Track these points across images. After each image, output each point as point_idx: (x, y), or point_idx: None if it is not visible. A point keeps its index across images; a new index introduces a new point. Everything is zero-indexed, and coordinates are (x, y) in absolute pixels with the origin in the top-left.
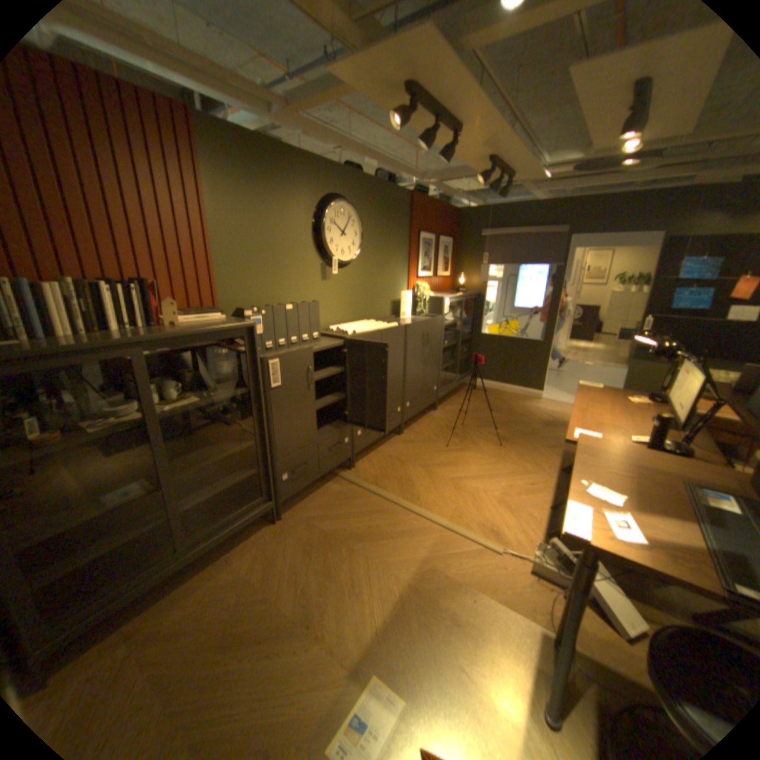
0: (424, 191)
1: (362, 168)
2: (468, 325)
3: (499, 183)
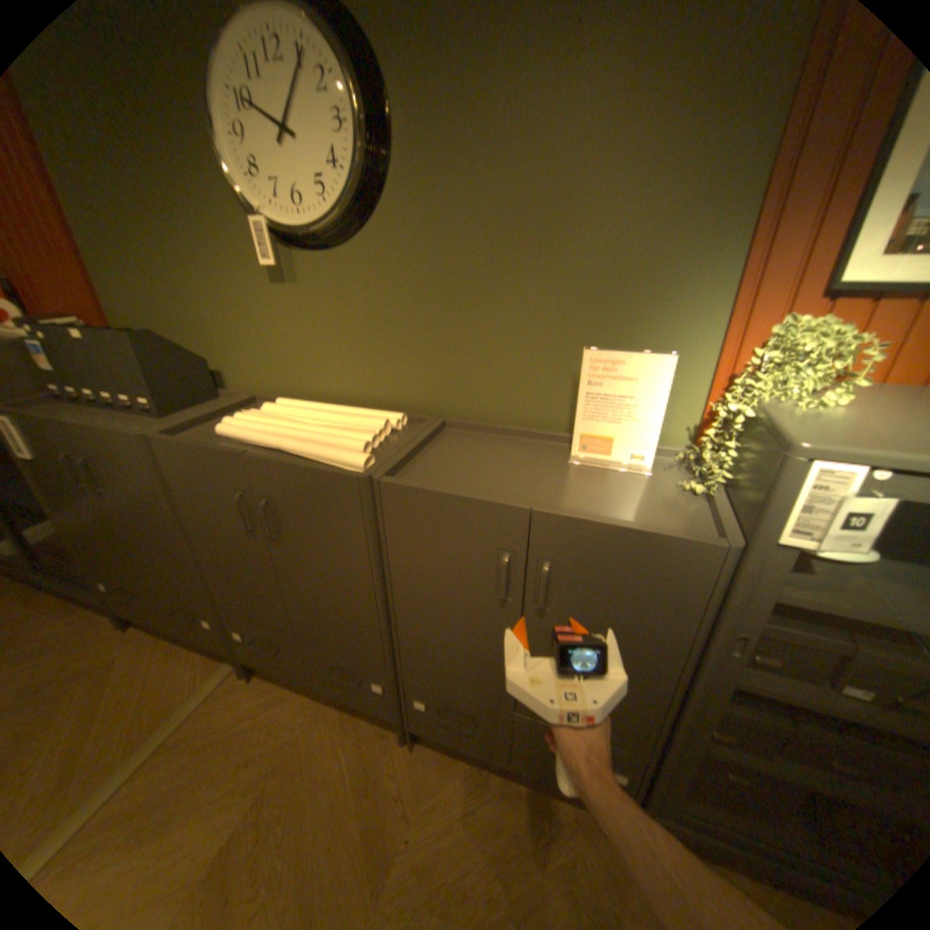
0: None
1: None
2: None
3: None
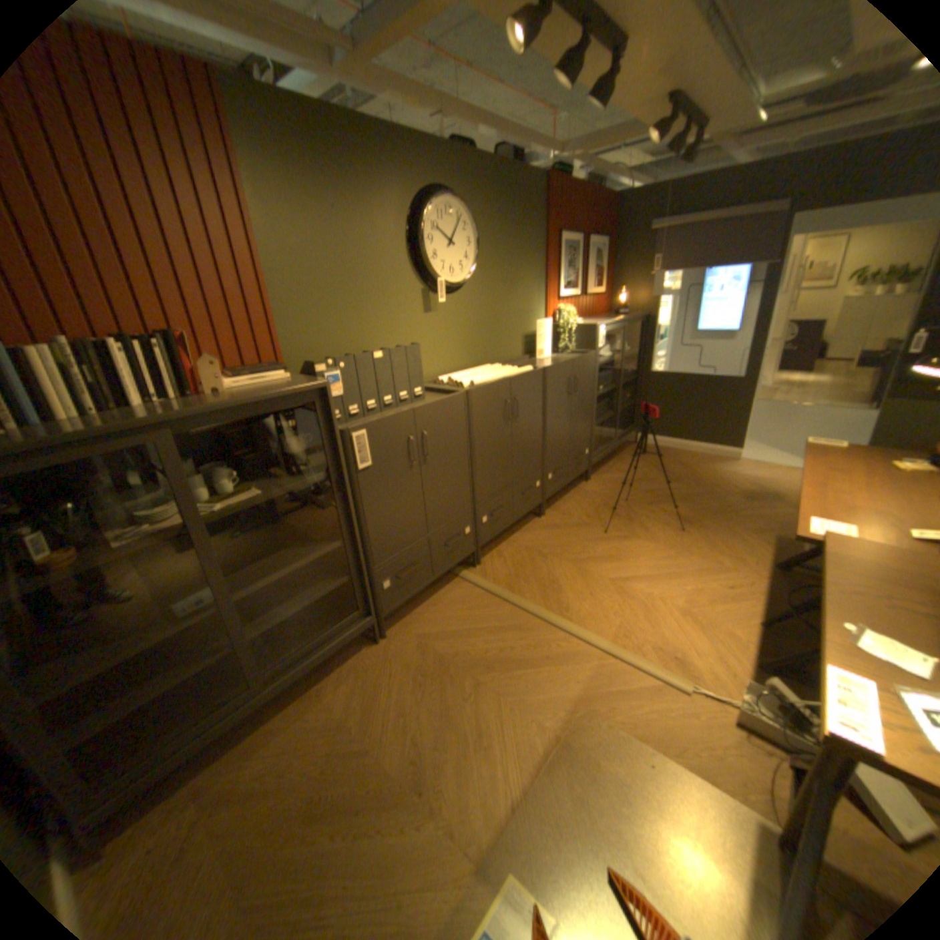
0: (567, 170)
1: (474, 143)
2: (632, 361)
3: (681, 141)
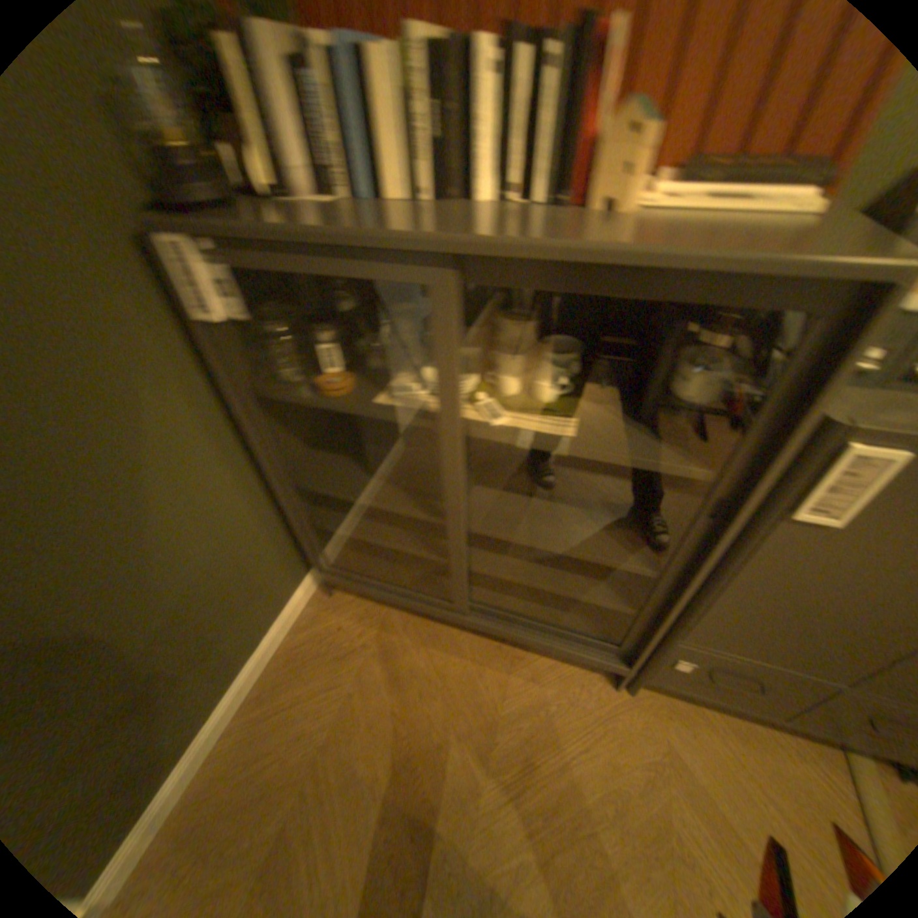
0: None
1: None
2: None
3: None
